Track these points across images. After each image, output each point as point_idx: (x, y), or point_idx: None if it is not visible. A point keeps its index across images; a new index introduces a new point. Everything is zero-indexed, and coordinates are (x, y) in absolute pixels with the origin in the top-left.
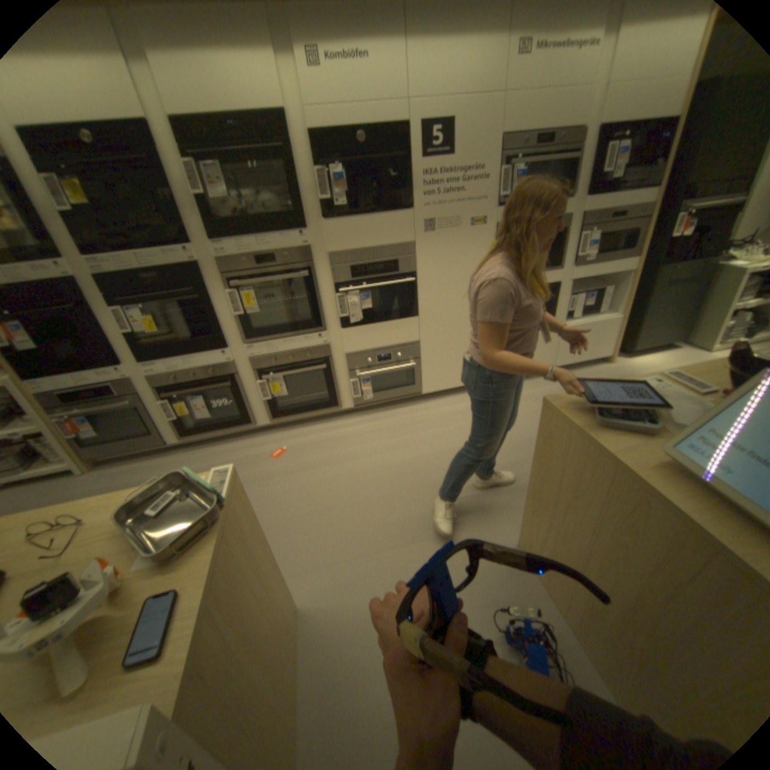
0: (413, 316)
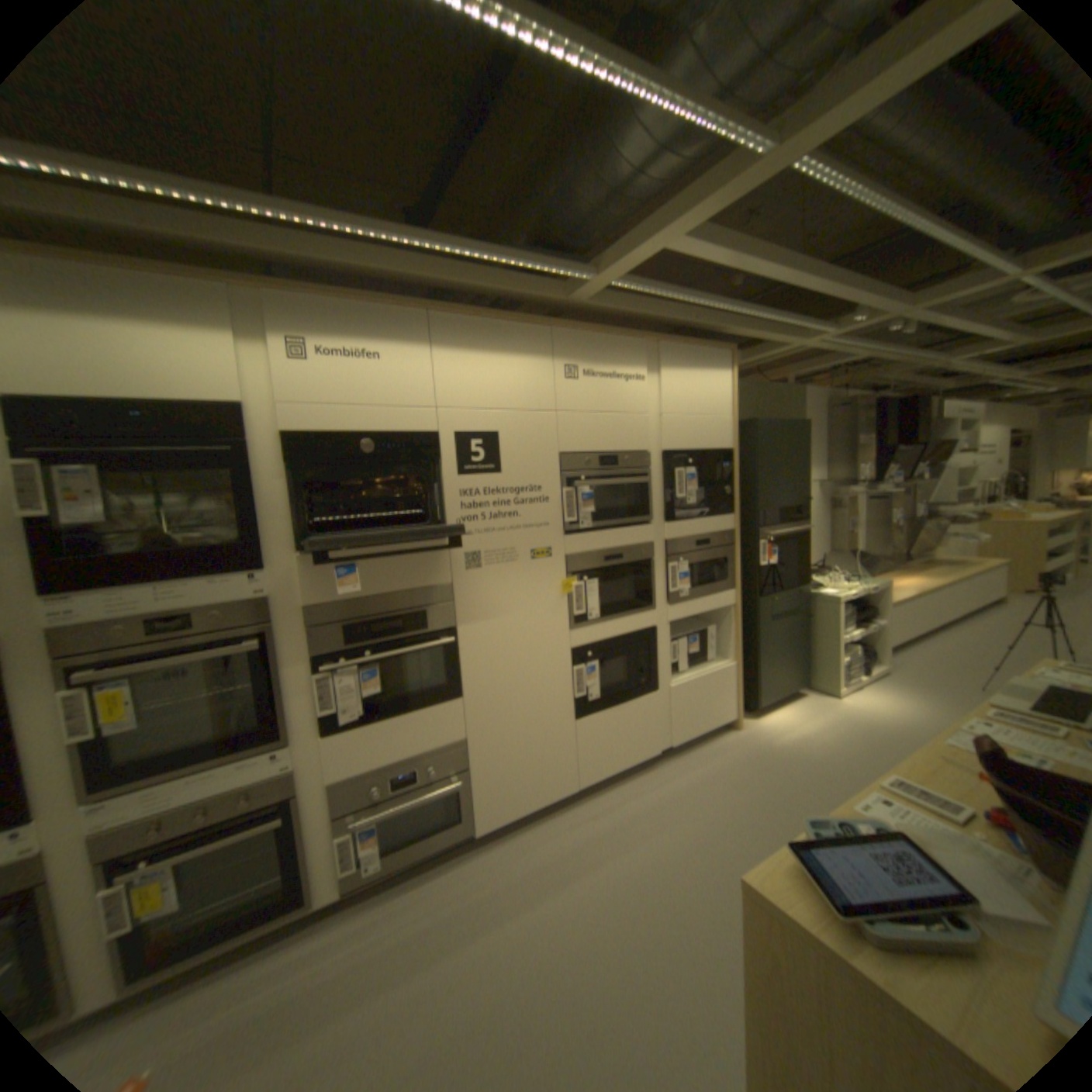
0: (455, 698)
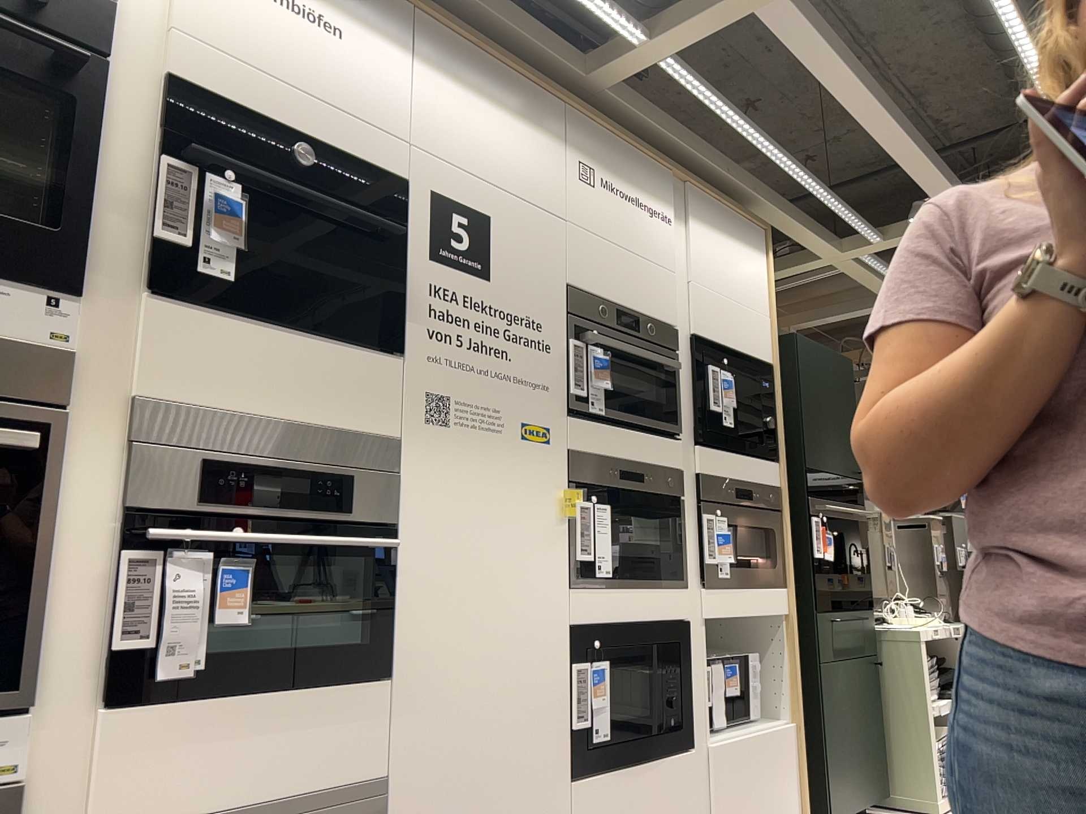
0: (379, 677)
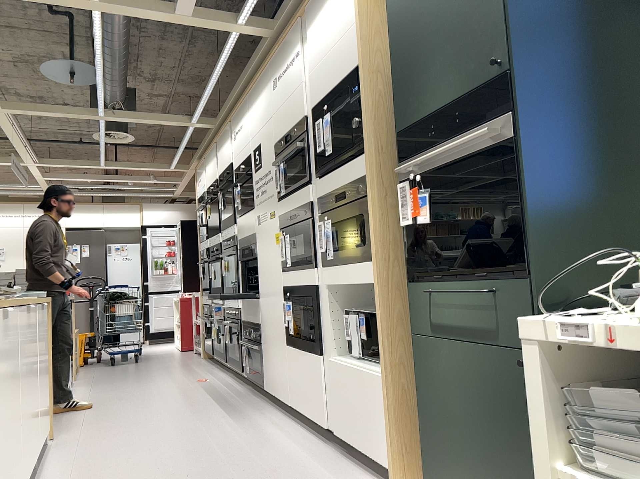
0: (258, 298)
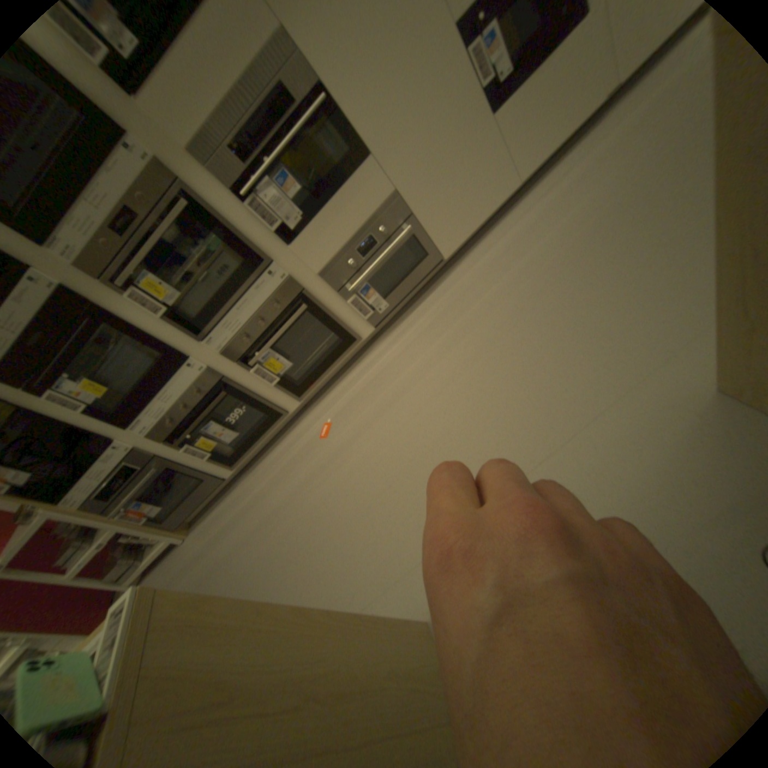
0: (367, 157)
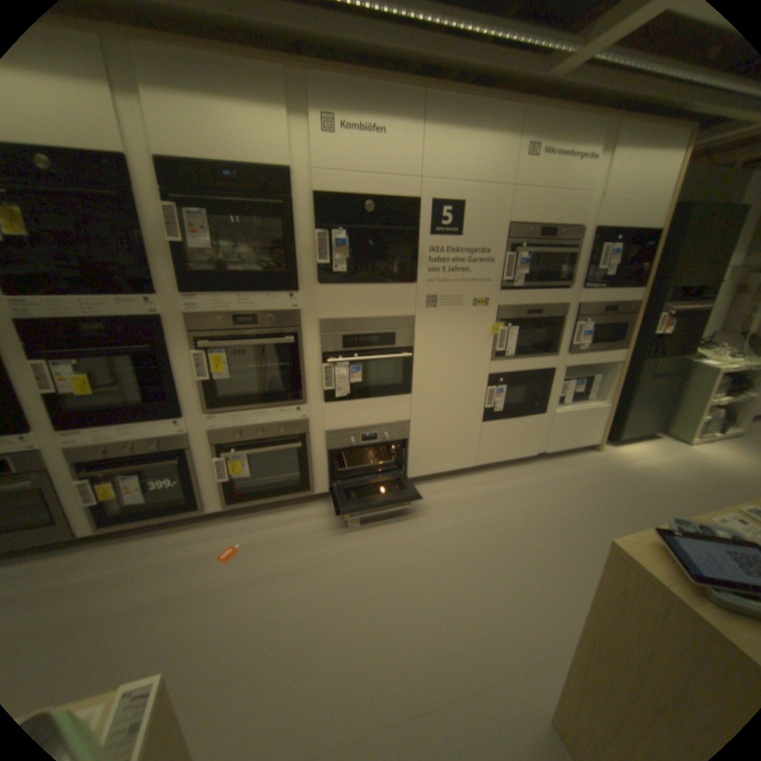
0: (406, 393)
